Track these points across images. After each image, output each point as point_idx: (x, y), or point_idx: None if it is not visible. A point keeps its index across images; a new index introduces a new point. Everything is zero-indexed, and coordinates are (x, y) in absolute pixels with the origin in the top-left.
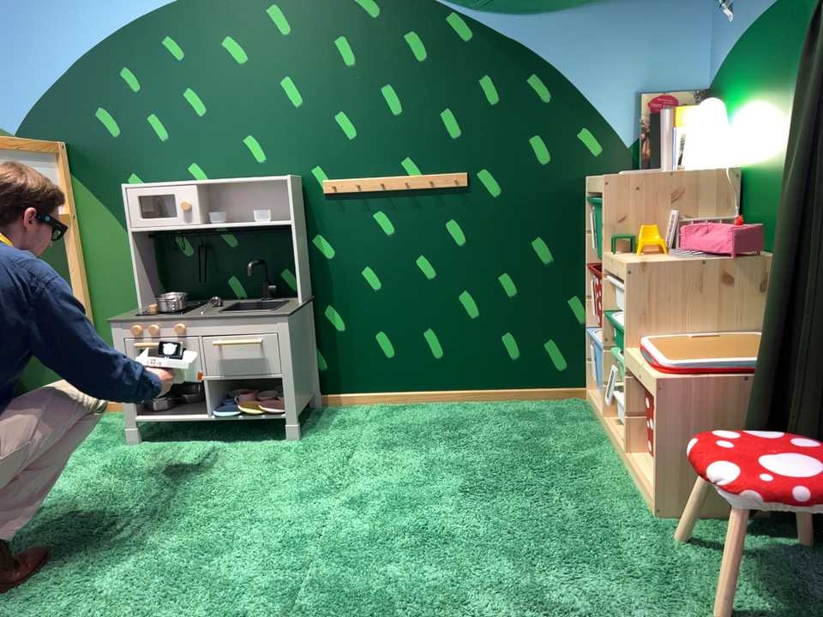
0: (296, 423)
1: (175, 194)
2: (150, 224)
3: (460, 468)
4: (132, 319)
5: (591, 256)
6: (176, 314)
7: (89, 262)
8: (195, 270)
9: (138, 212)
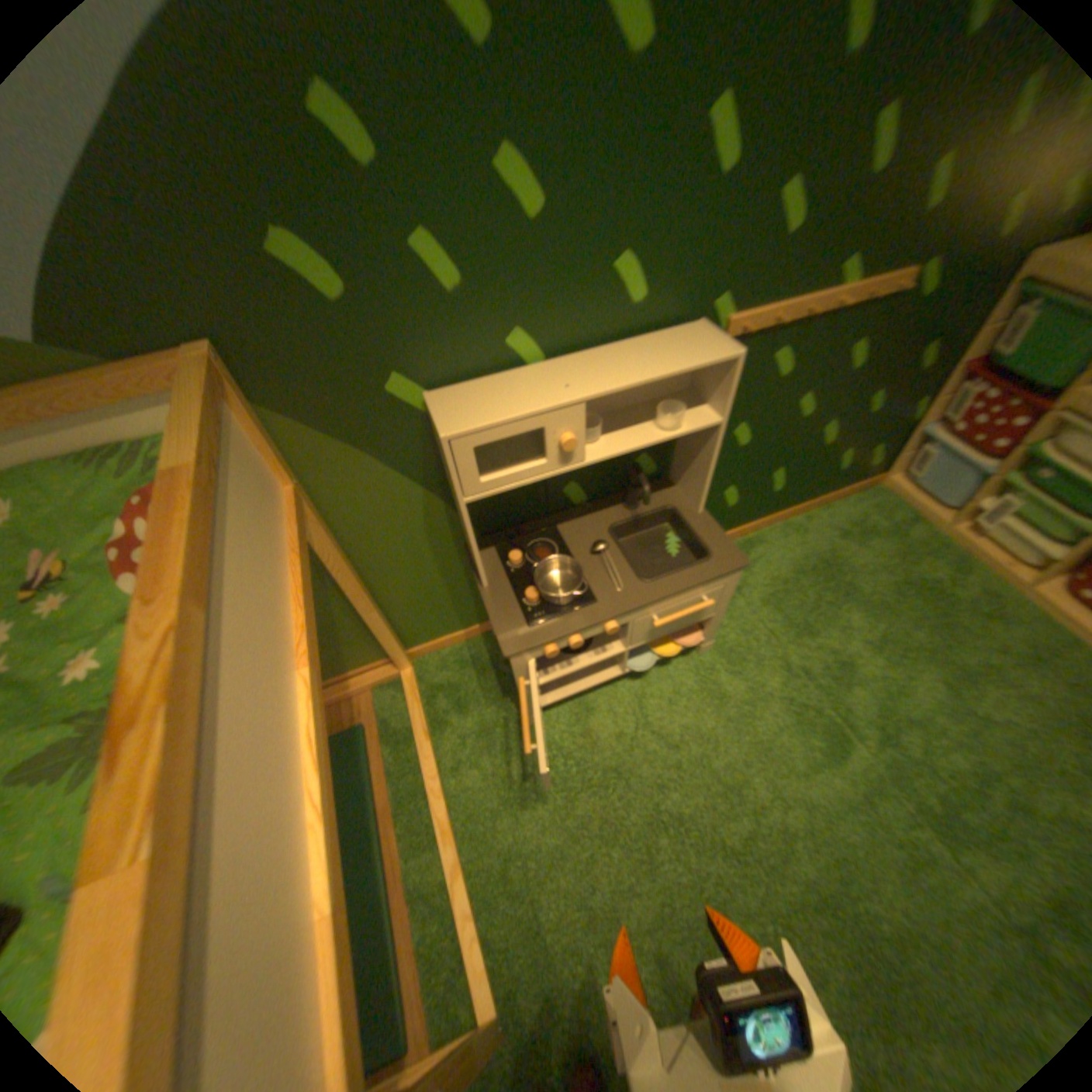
0: (711, 640)
1: (546, 430)
2: (500, 486)
3: (903, 645)
4: (542, 642)
5: (975, 355)
6: (589, 605)
7: (340, 533)
8: (518, 492)
9: (478, 474)
